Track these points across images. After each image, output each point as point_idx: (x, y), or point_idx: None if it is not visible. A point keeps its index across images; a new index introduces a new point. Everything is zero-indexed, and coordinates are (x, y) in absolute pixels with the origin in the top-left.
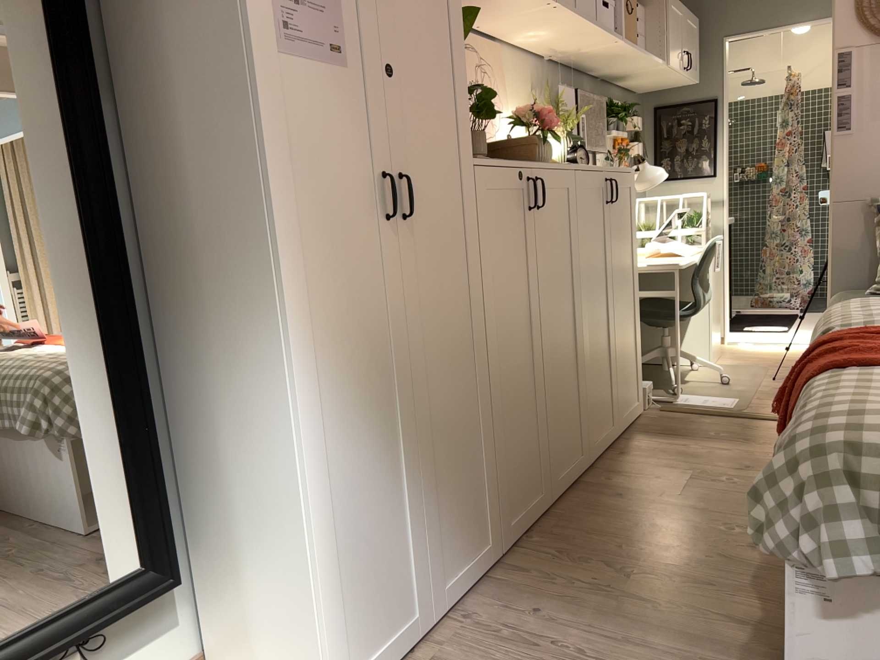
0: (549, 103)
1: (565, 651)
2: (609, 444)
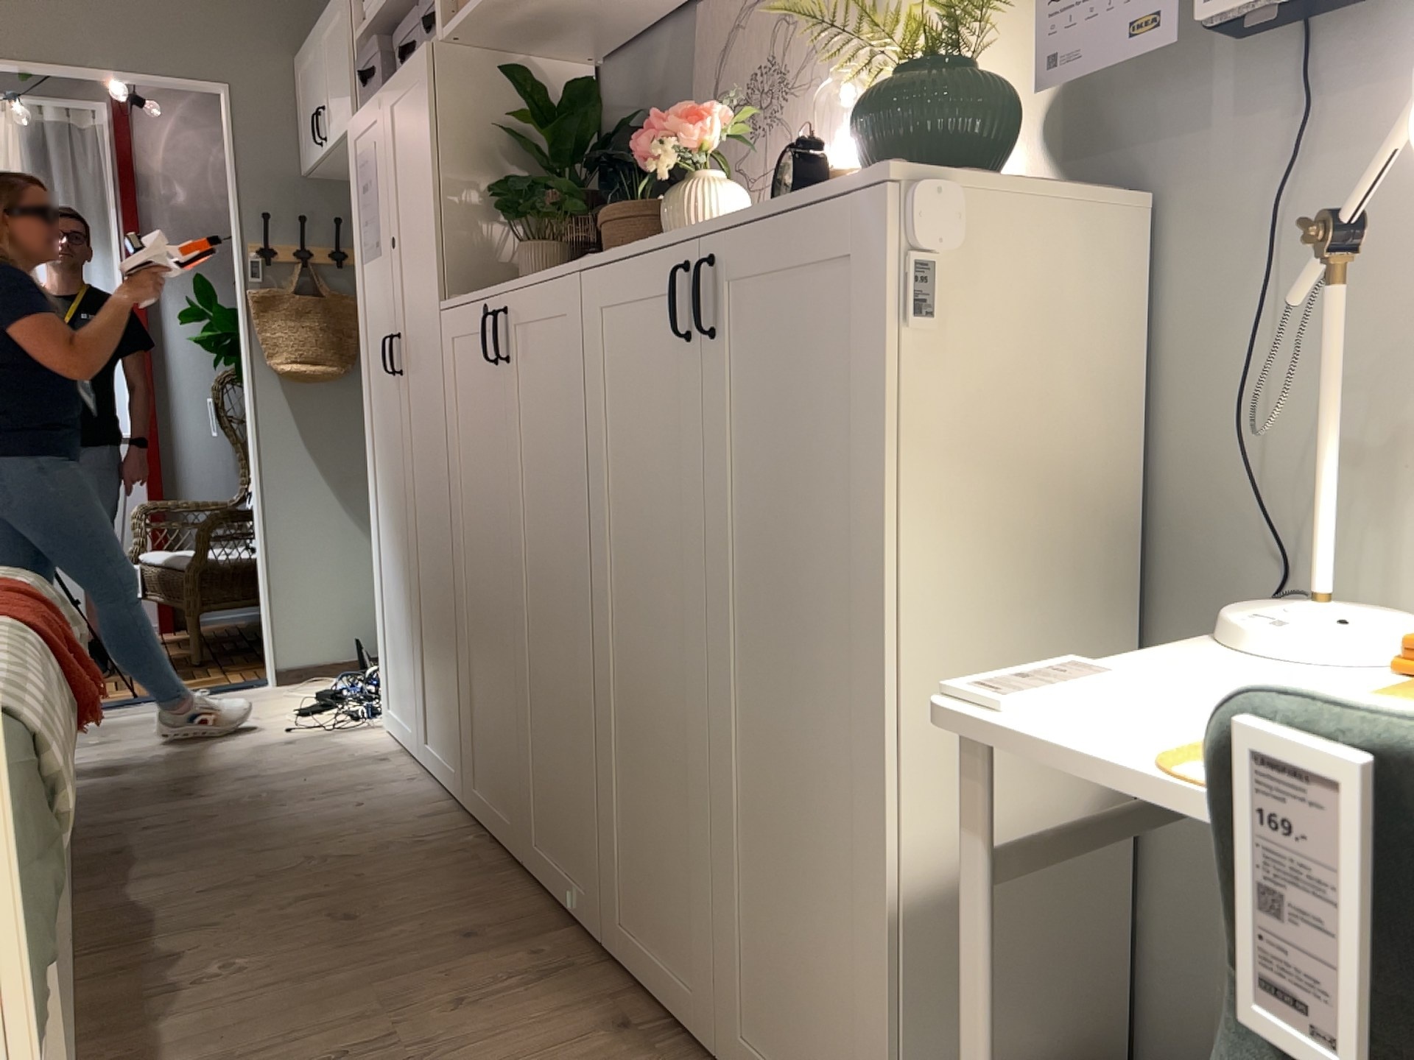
0: None
1: (296, 805)
2: (692, 1047)
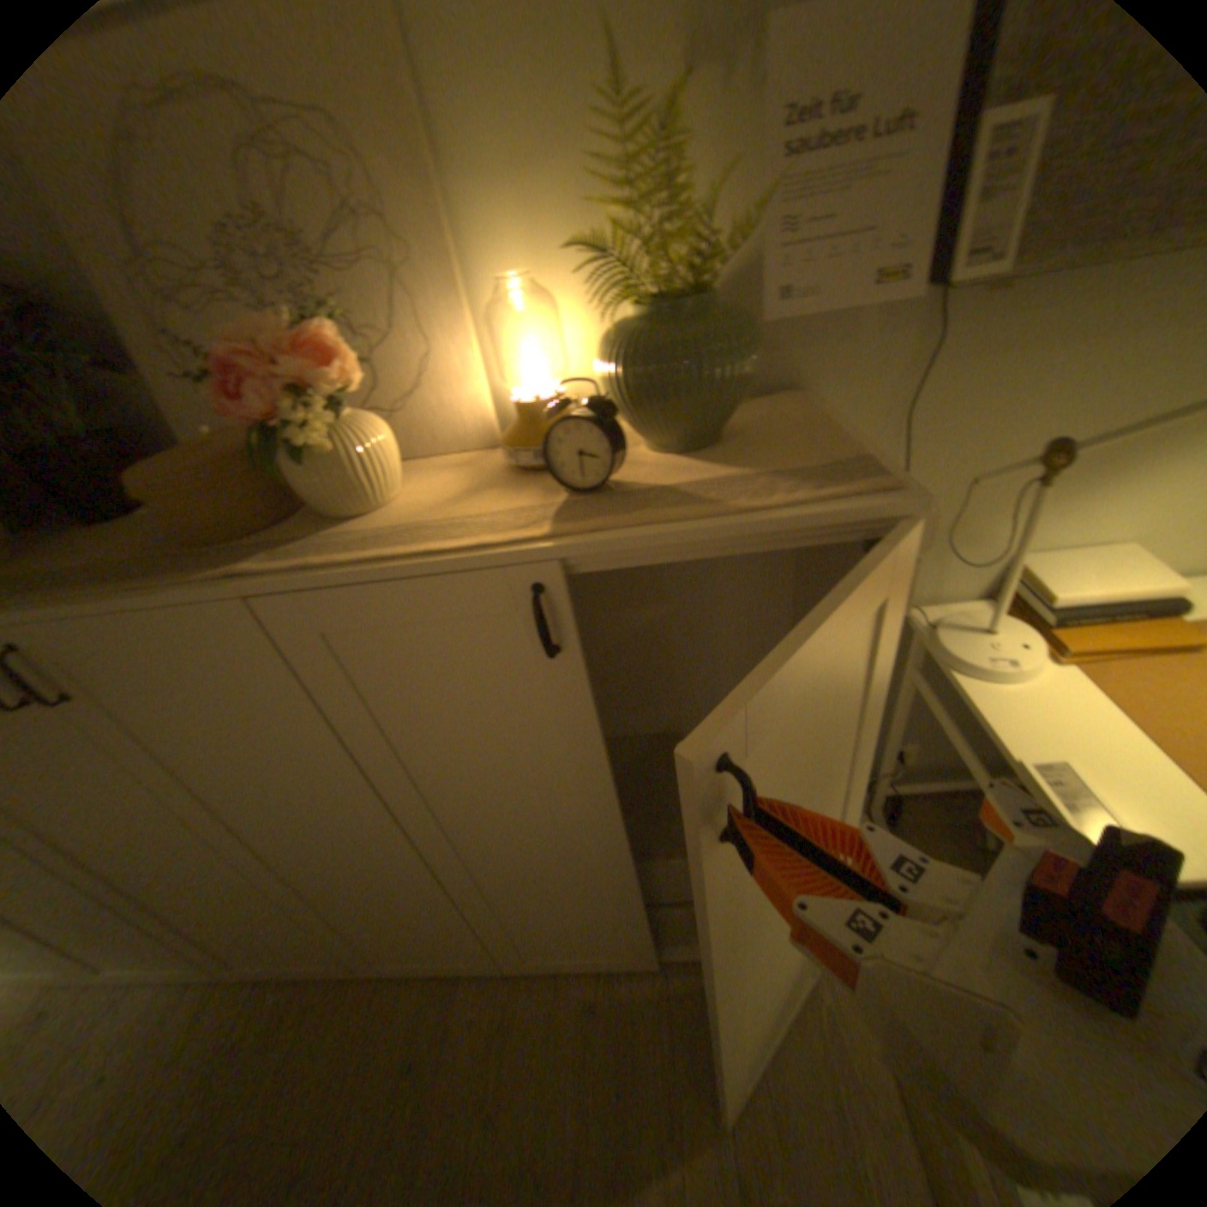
0: (650, 165)
1: None
2: (624, 972)
